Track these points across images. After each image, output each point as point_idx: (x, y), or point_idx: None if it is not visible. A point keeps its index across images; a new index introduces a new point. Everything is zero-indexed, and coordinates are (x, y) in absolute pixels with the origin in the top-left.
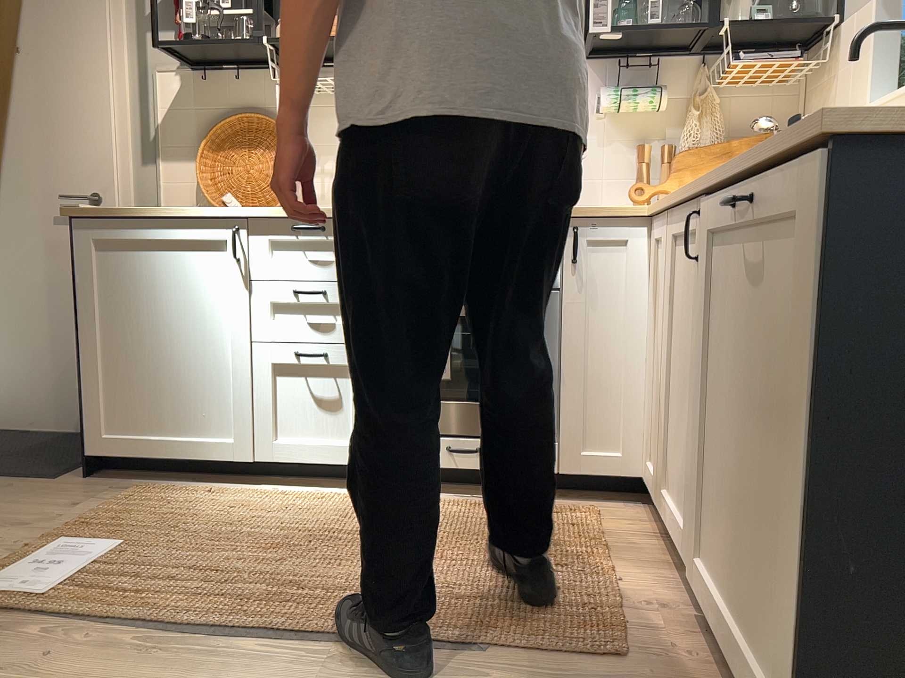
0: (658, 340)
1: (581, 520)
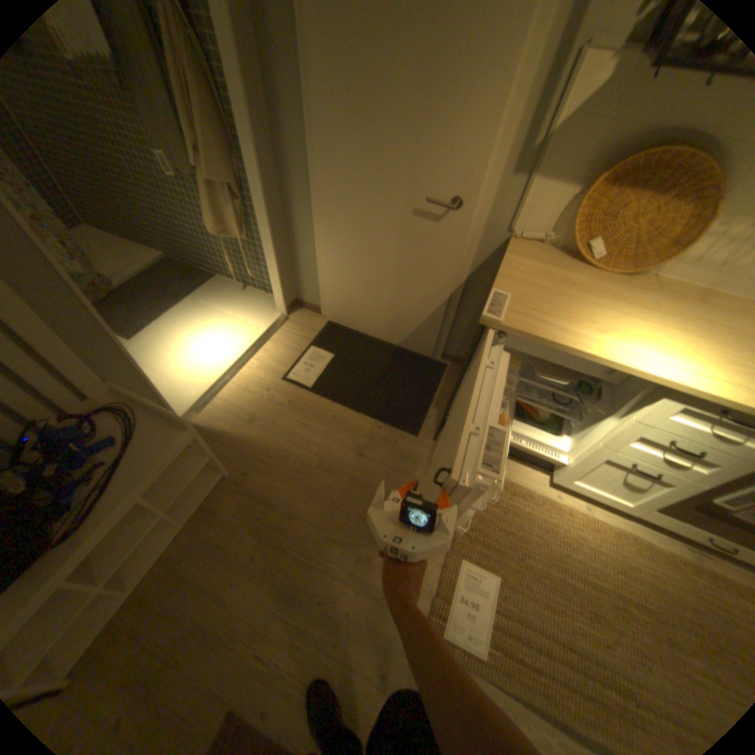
0: None
1: None
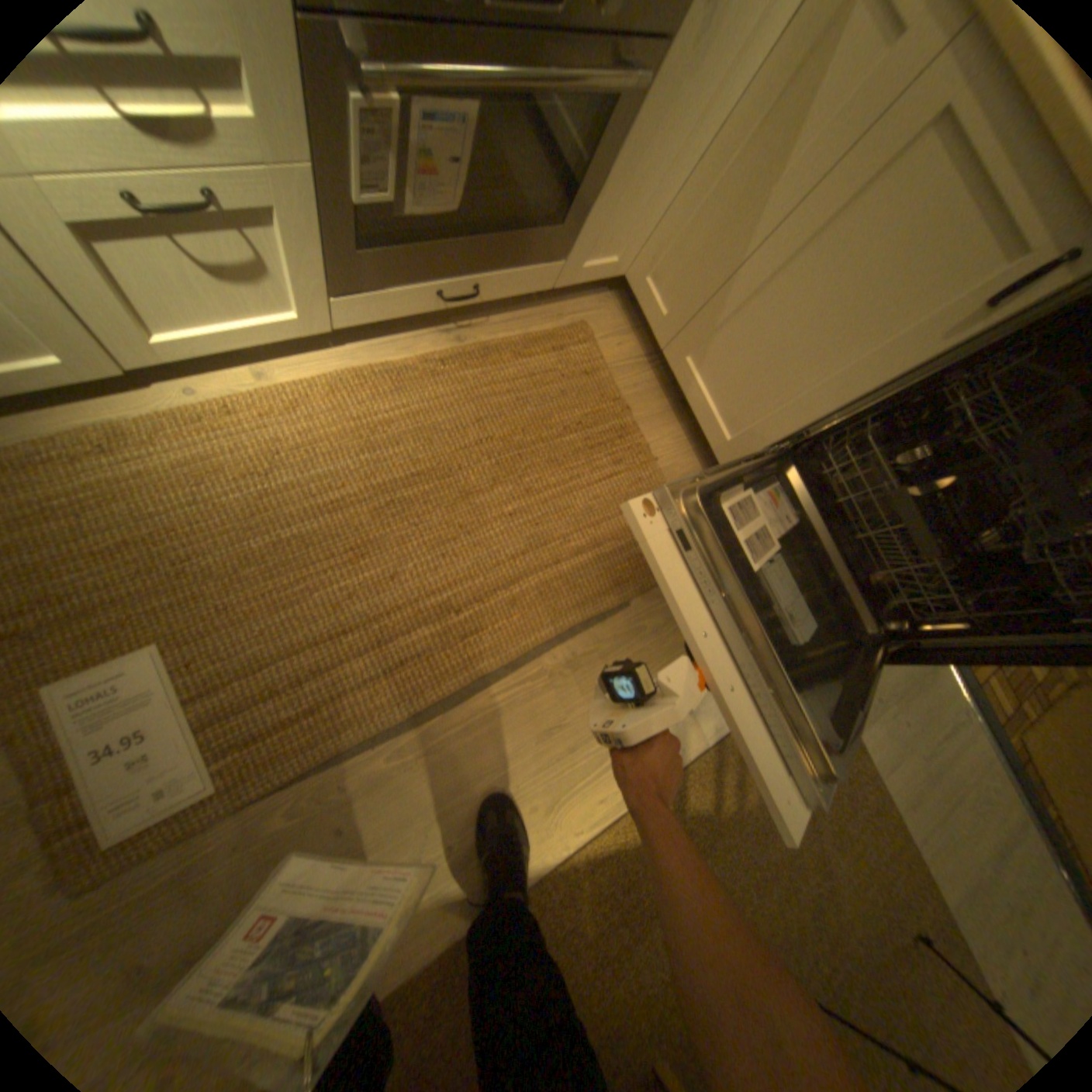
0: (747, 160)
1: (584, 357)
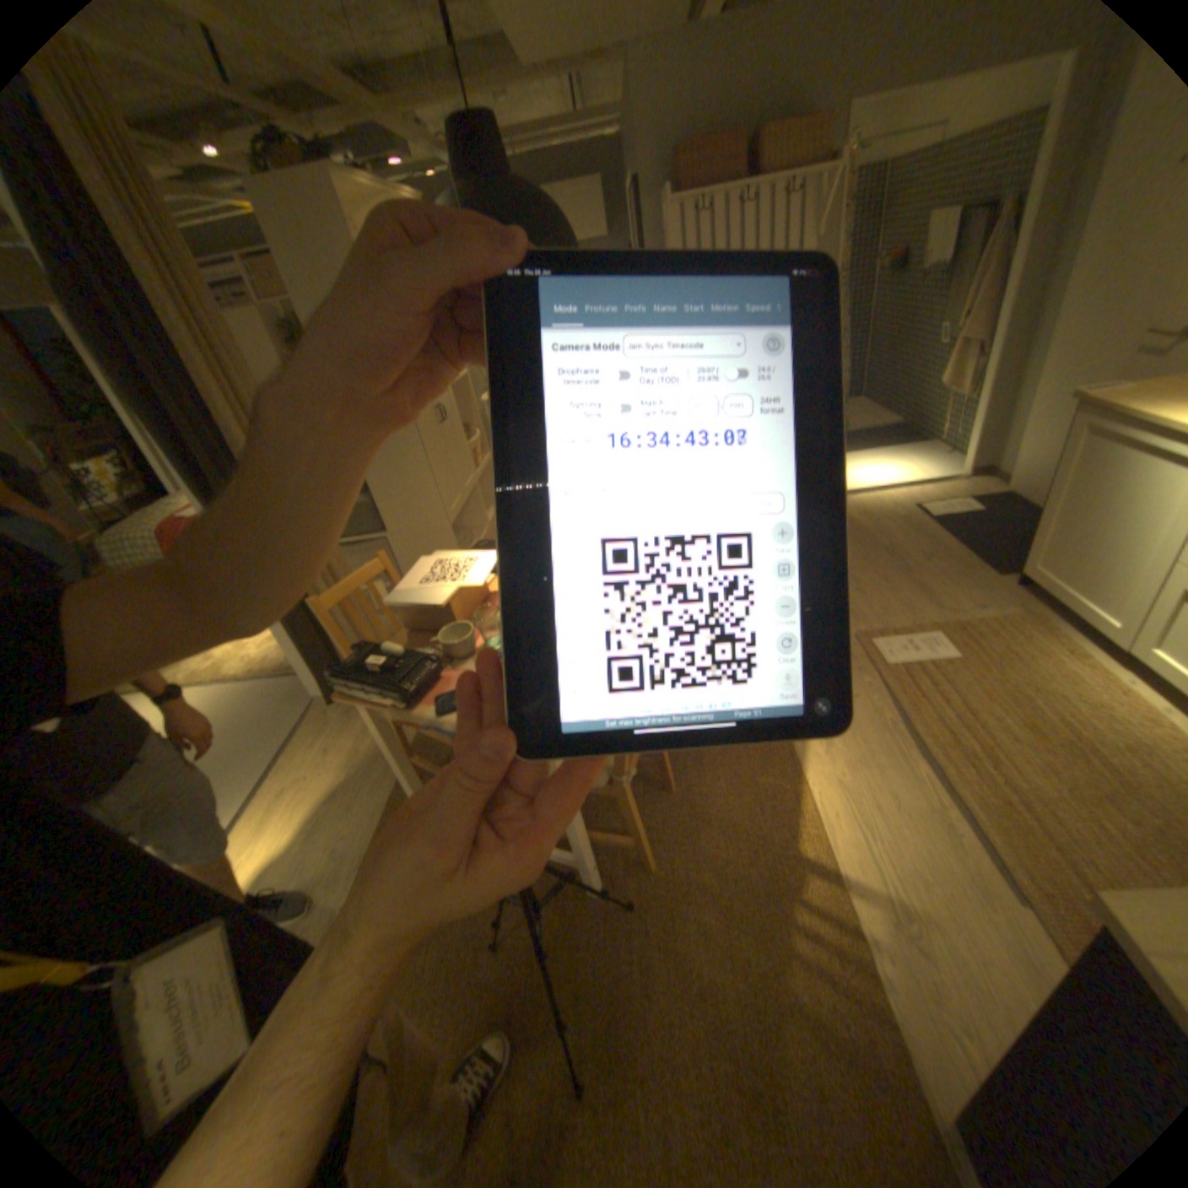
0: None
1: None
